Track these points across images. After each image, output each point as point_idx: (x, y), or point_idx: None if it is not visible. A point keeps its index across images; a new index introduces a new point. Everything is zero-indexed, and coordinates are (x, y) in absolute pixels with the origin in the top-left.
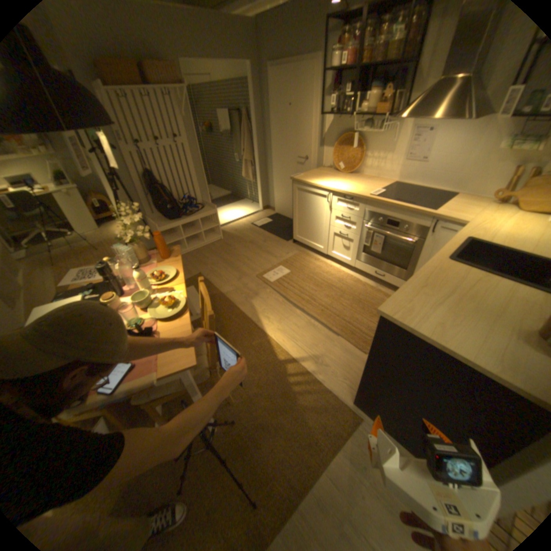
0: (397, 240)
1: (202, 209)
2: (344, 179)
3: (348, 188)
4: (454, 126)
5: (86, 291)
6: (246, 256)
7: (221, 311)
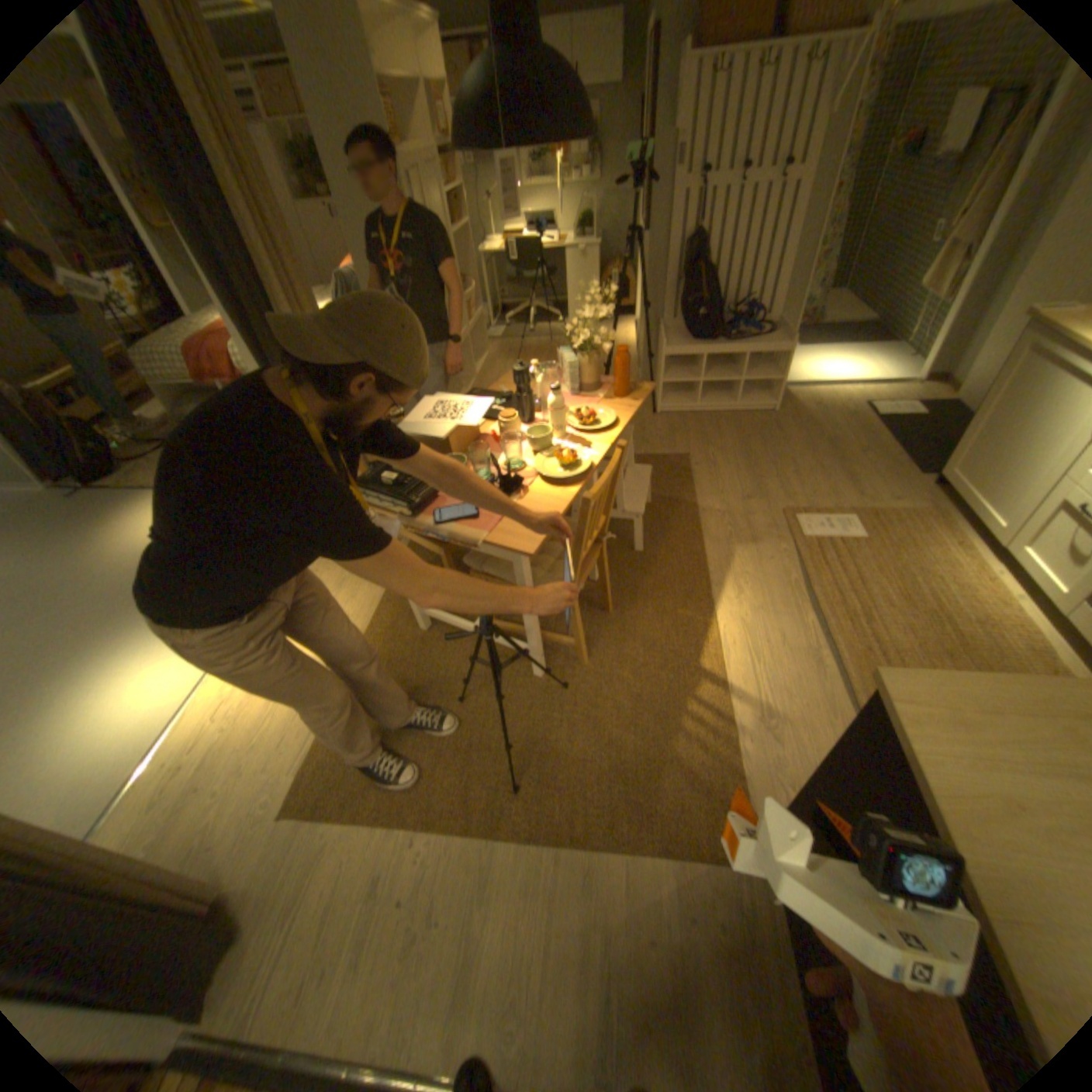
0: None
1: (767, 336)
2: None
3: None
4: None
5: (500, 402)
6: (796, 464)
7: (671, 533)
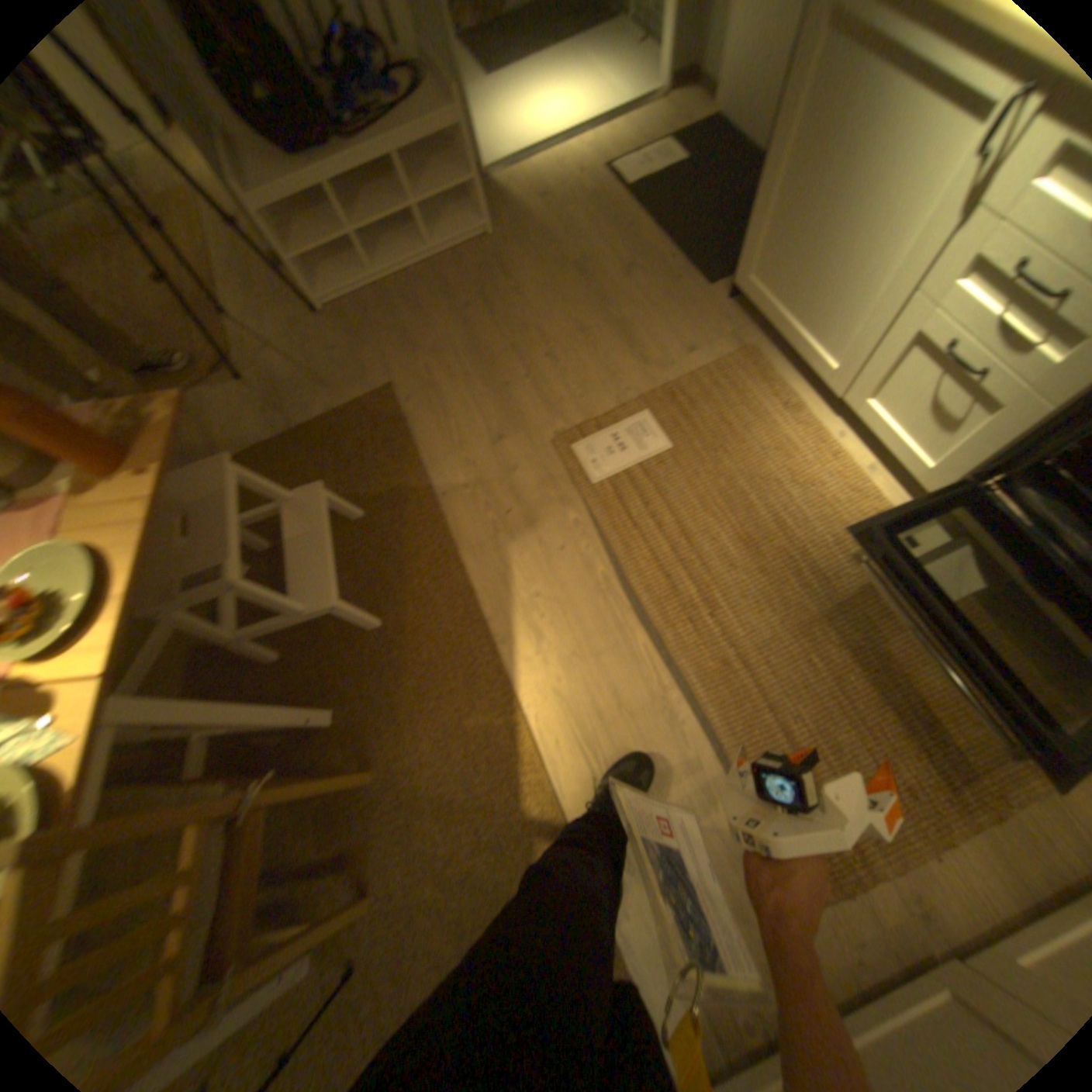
0: None
1: (408, 102)
2: None
3: None
4: None
5: None
6: (546, 337)
7: (410, 565)
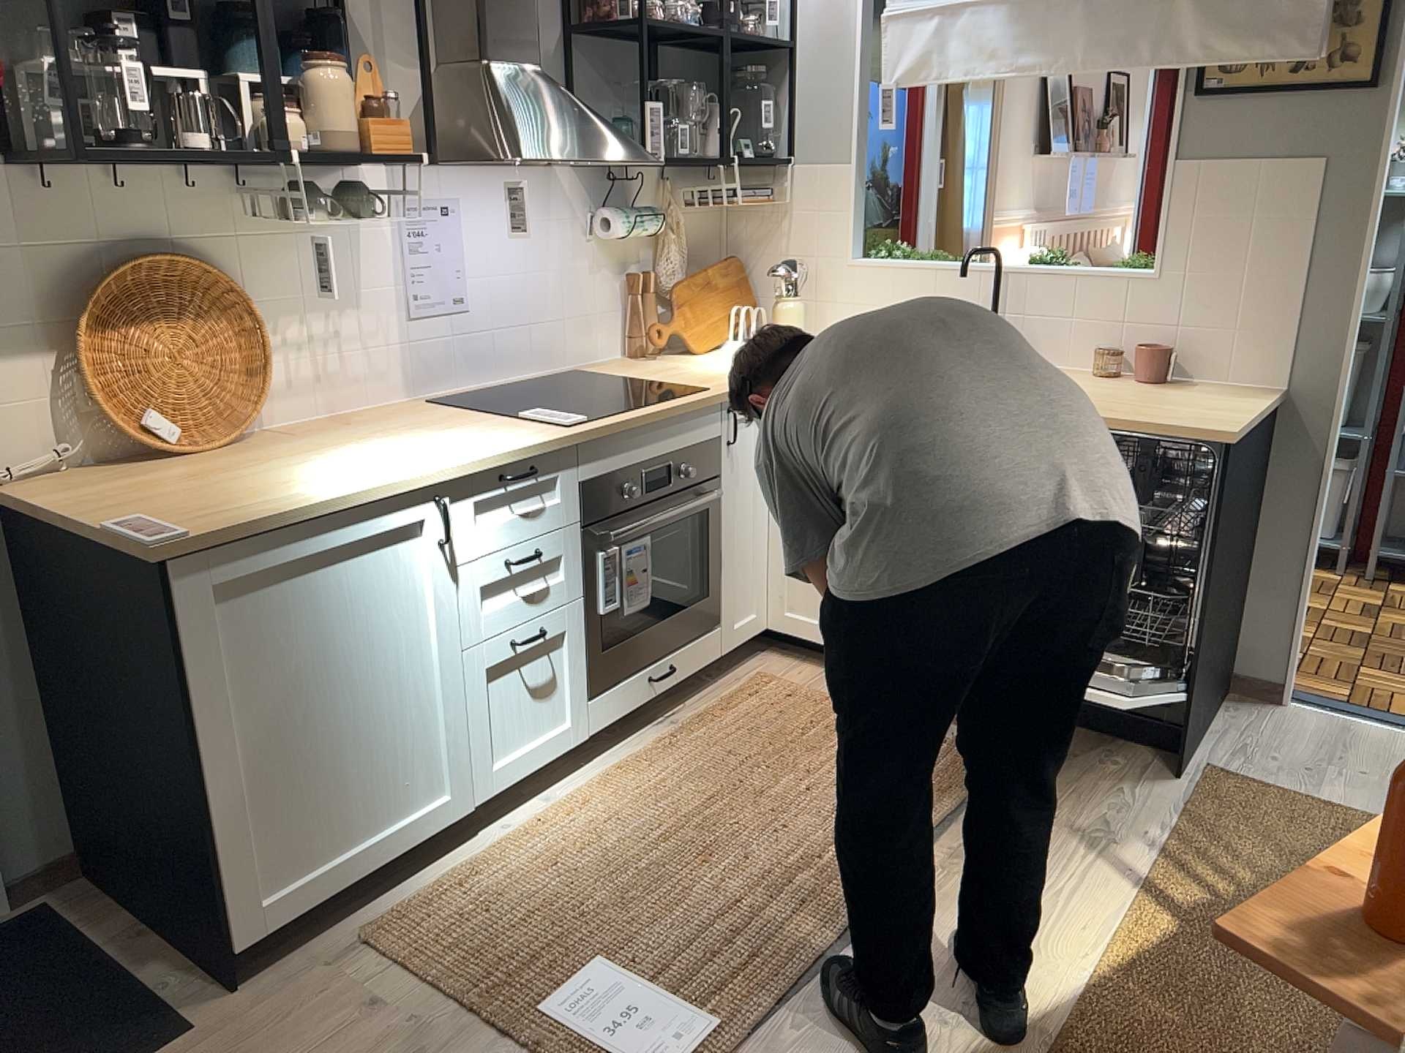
0: (674, 520)
1: None
2: (311, 452)
3: (465, 447)
4: (495, 198)
5: None
6: None
7: None
